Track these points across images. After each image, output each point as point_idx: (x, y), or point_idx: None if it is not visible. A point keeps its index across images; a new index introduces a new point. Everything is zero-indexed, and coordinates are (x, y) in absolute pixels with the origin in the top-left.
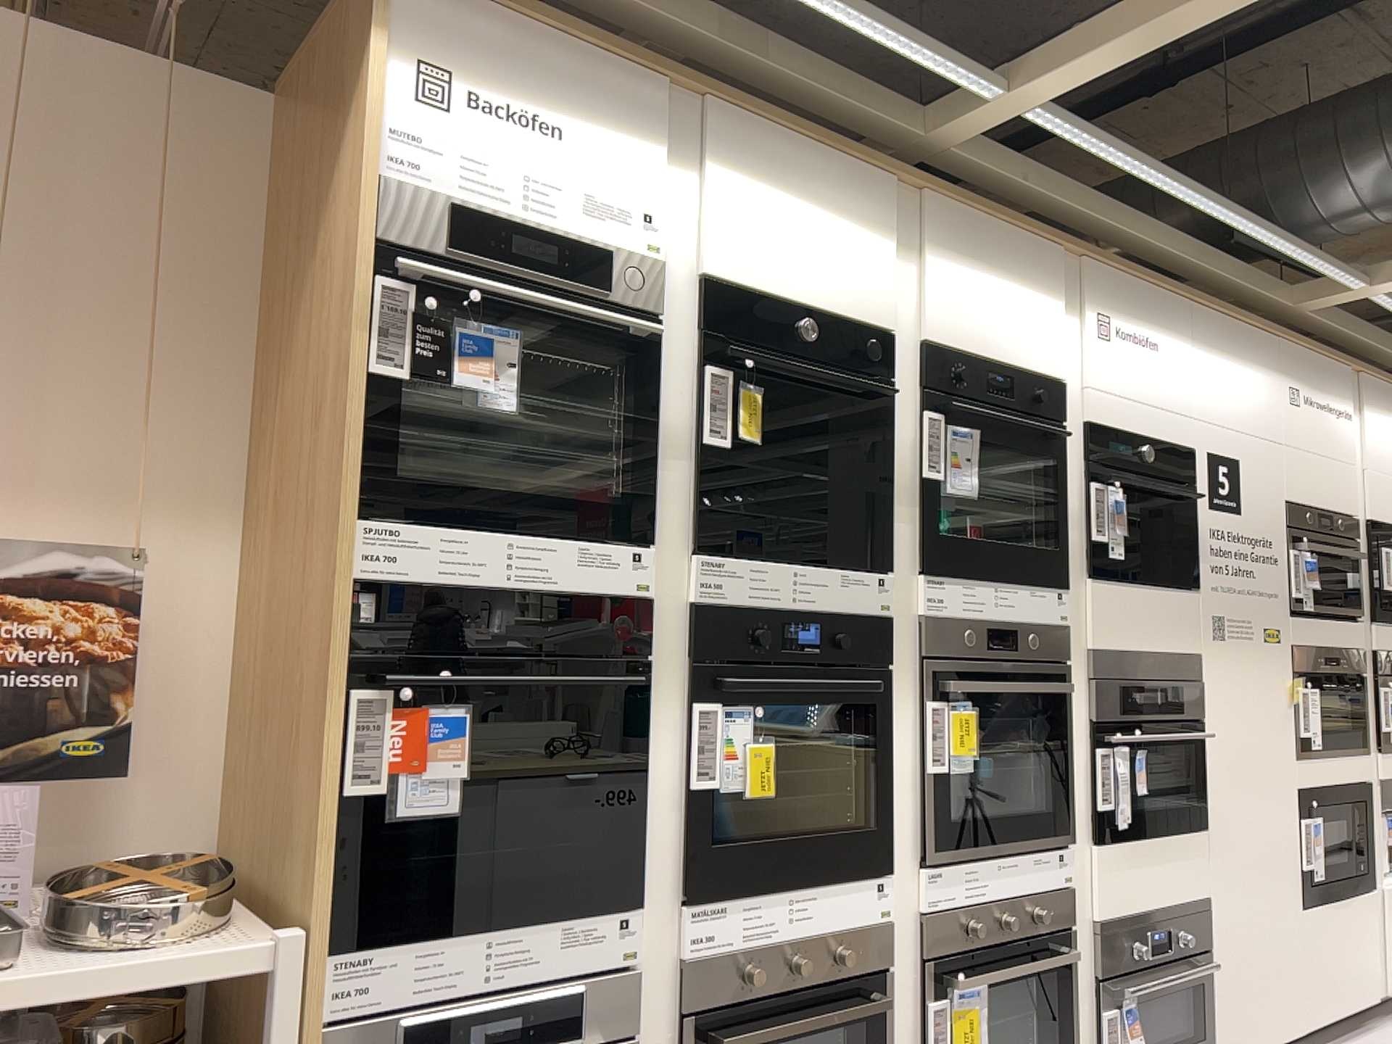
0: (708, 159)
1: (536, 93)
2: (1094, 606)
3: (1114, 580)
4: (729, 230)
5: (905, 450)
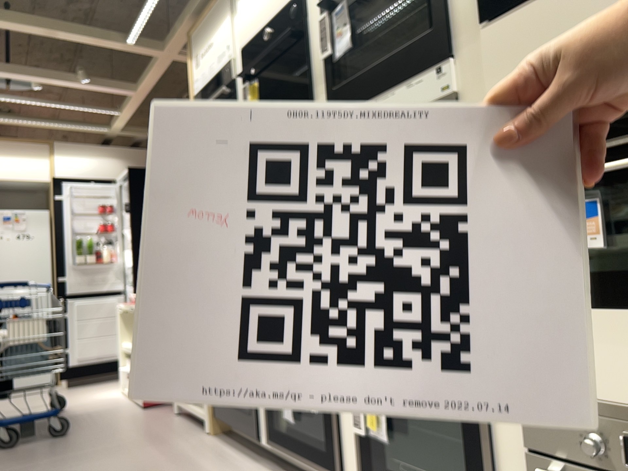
0: (238, 1)
1: (207, 37)
2: (487, 52)
3: (527, 0)
4: (242, 23)
5: (317, 50)
